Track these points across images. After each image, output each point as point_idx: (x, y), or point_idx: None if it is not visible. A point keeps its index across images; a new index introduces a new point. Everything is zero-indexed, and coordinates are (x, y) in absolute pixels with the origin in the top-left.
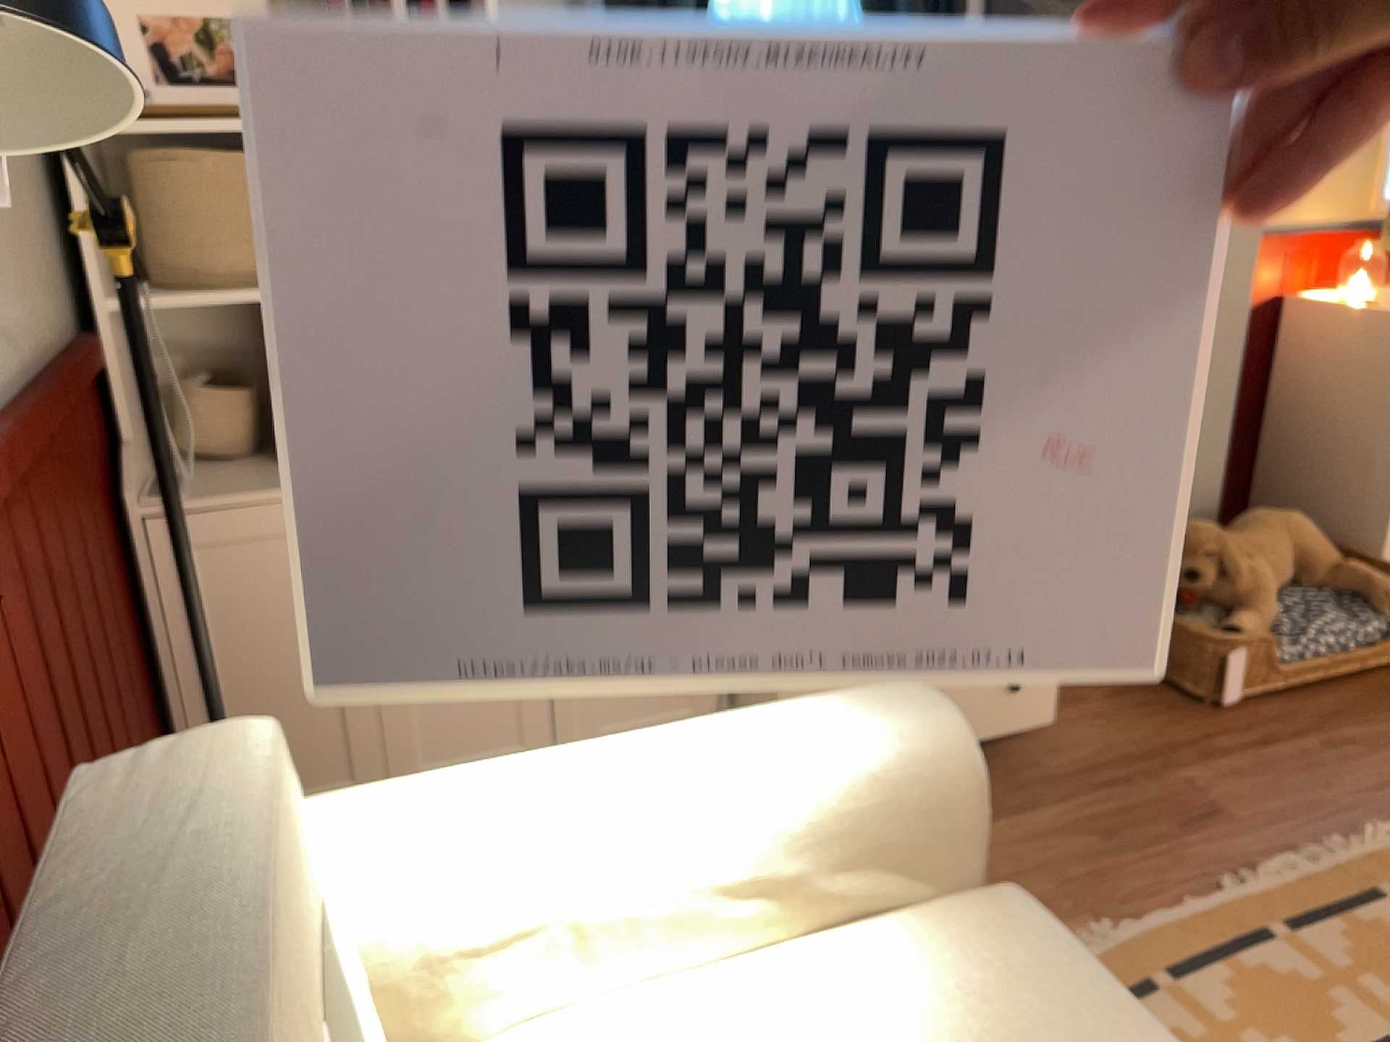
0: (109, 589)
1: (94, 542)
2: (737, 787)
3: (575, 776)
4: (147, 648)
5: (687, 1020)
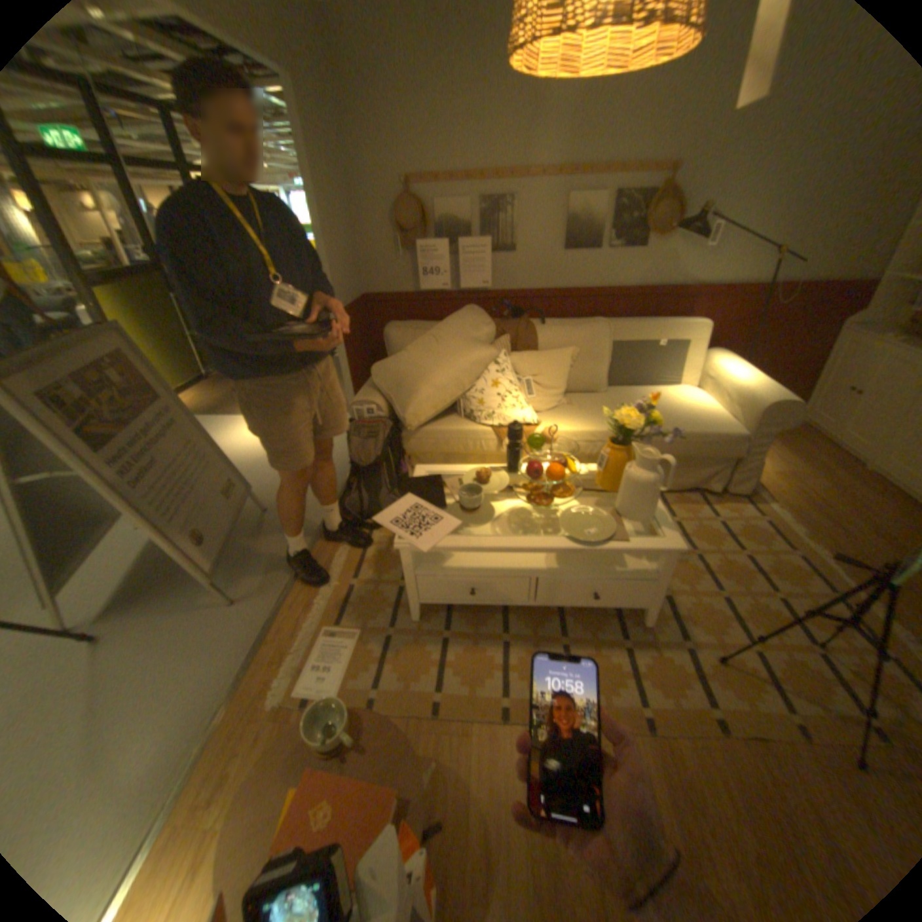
0: (816, 337)
1: (818, 324)
2: (745, 381)
3: (744, 369)
4: (826, 360)
5: (705, 401)
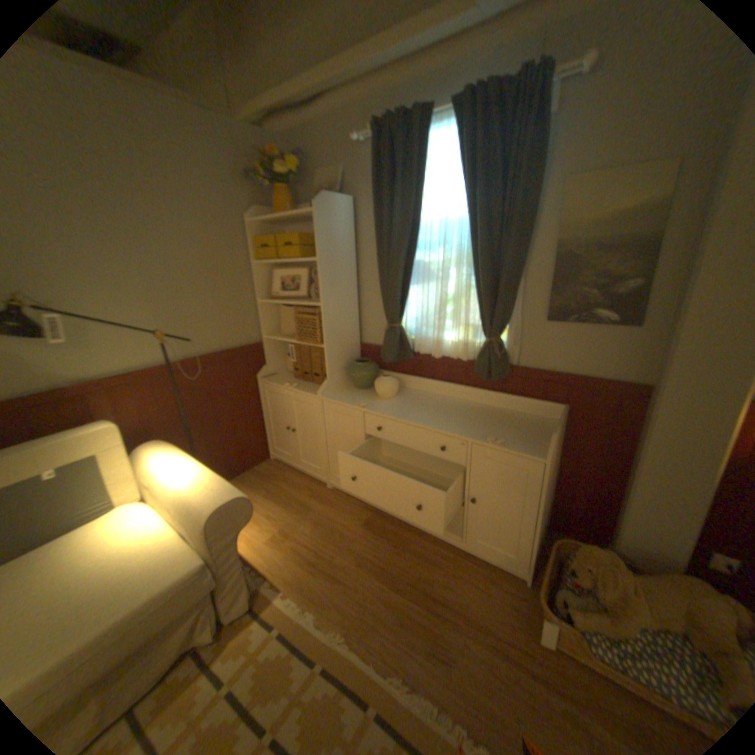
0: (243, 393)
1: (239, 383)
2: (177, 487)
3: (175, 466)
4: (261, 407)
5: (146, 524)
